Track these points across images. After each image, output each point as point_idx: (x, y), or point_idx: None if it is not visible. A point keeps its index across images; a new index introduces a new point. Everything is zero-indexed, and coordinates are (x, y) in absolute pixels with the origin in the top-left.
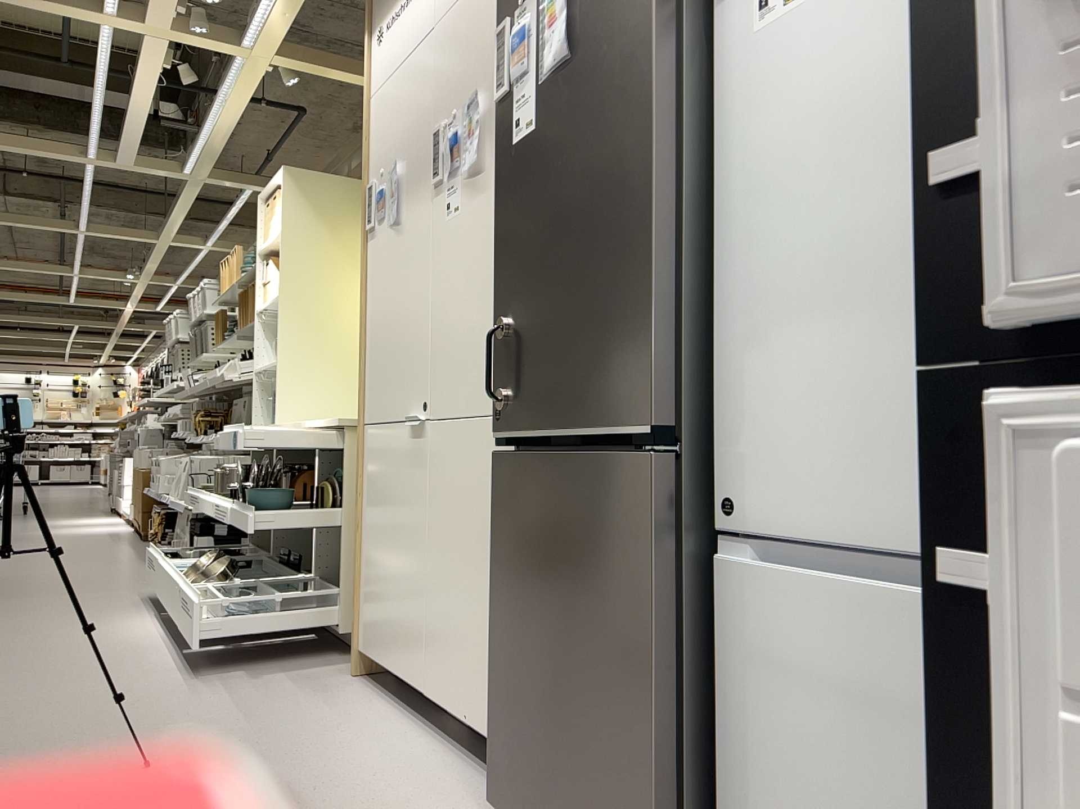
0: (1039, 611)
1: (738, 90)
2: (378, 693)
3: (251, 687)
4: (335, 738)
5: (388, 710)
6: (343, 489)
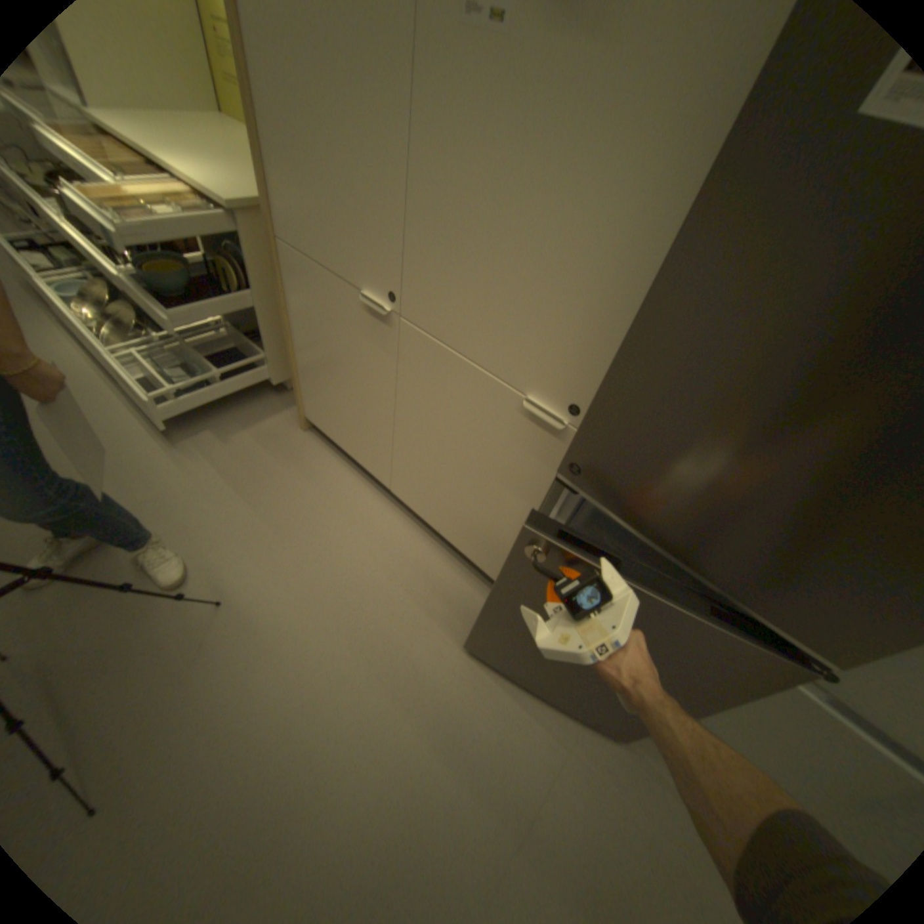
0: None
1: None
2: (335, 454)
3: (231, 456)
4: (337, 526)
5: (354, 479)
6: (245, 267)
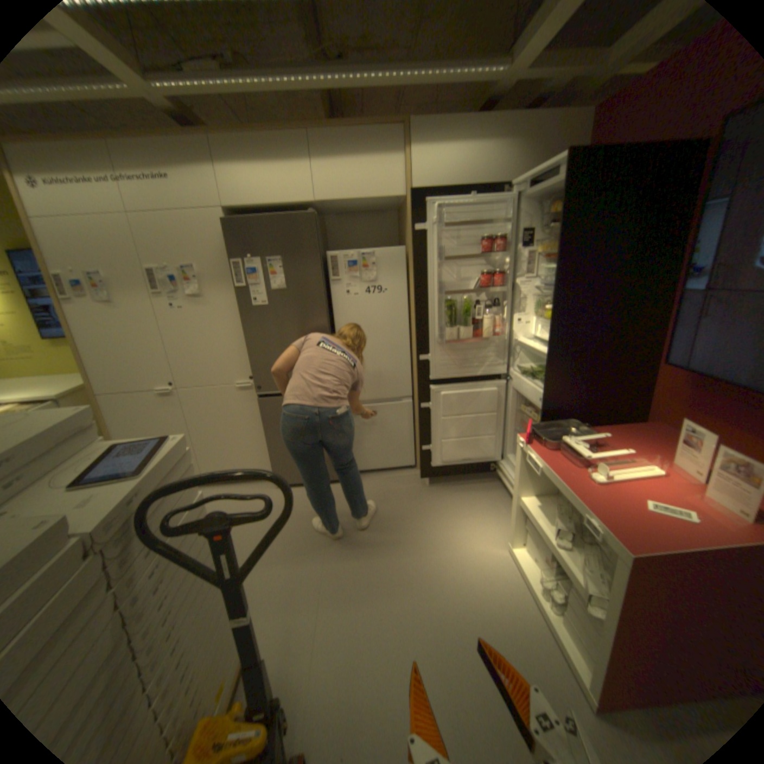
0: (432, 407)
1: (339, 309)
2: None
3: None
4: None
5: None
6: None
